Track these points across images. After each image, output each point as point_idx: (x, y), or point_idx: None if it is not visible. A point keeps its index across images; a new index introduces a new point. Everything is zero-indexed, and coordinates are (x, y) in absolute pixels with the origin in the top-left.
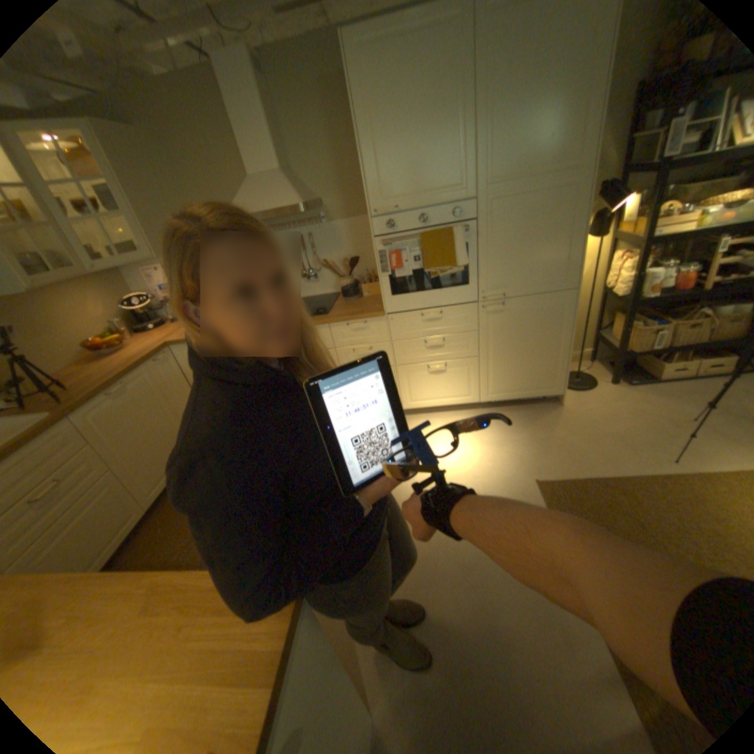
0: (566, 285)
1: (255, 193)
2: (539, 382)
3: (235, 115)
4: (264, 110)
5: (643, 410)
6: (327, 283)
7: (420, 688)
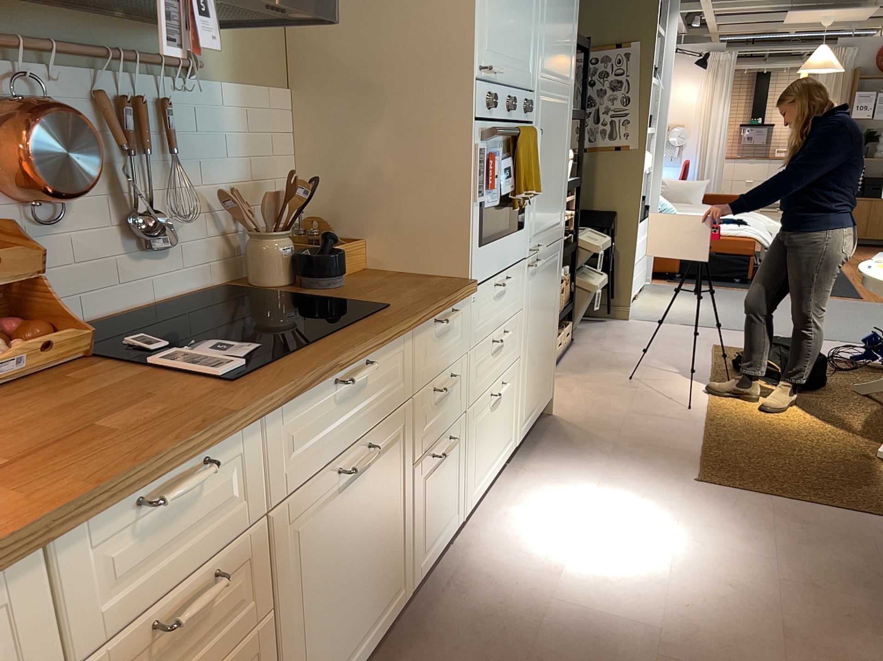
0: (560, 232)
1: None
2: (545, 383)
3: None
4: None
5: (597, 387)
6: (189, 258)
7: None
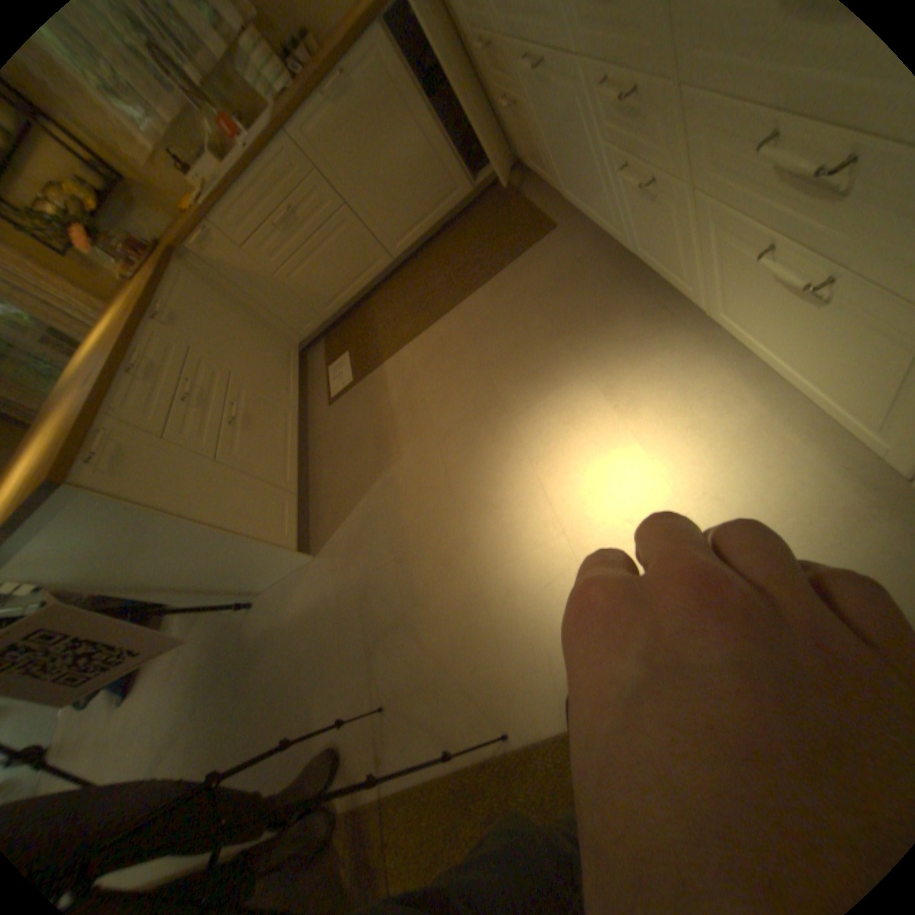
0: None
1: None
2: None
3: None
4: None
5: None
6: None
7: (331, 588)
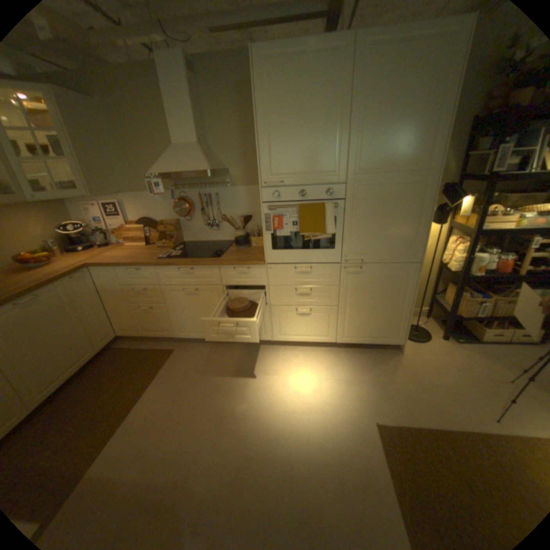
0: (412, 259)
1: (175, 157)
2: (386, 333)
3: (168, 99)
4: (191, 98)
5: (468, 367)
6: (226, 232)
7: None
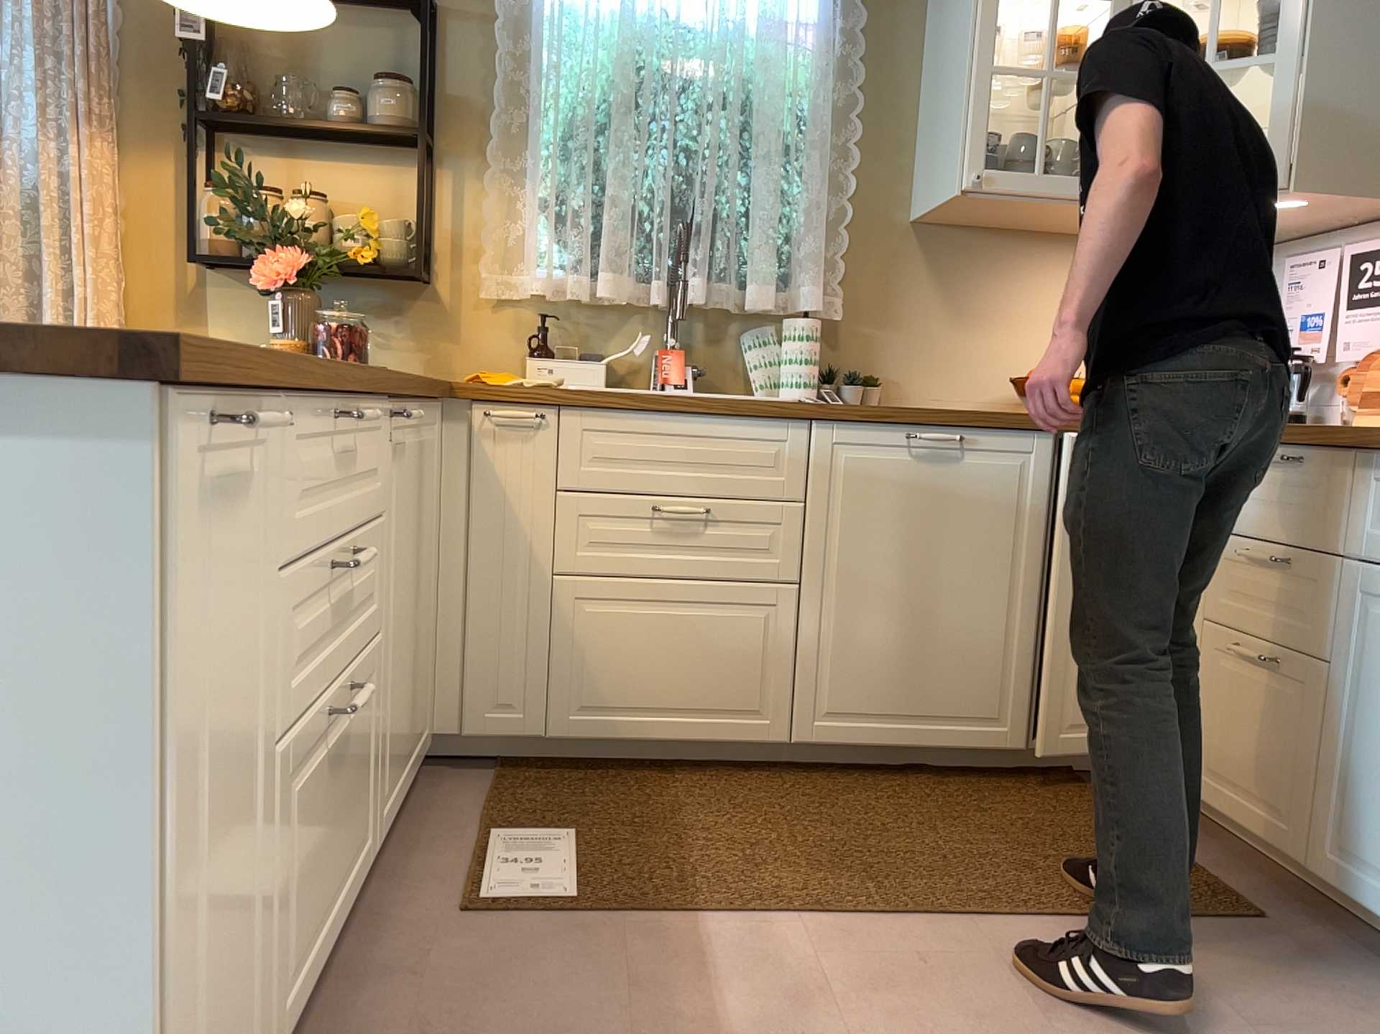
0: None
1: None
2: None
3: None
4: None
5: None
6: None
7: None
